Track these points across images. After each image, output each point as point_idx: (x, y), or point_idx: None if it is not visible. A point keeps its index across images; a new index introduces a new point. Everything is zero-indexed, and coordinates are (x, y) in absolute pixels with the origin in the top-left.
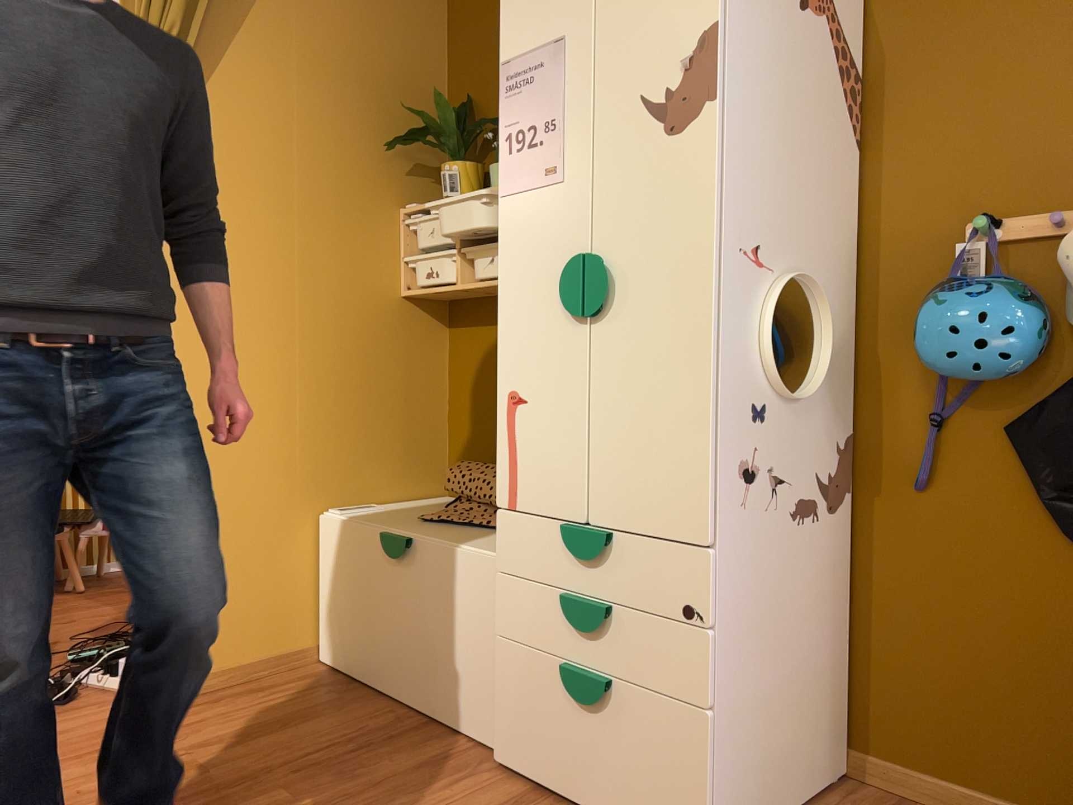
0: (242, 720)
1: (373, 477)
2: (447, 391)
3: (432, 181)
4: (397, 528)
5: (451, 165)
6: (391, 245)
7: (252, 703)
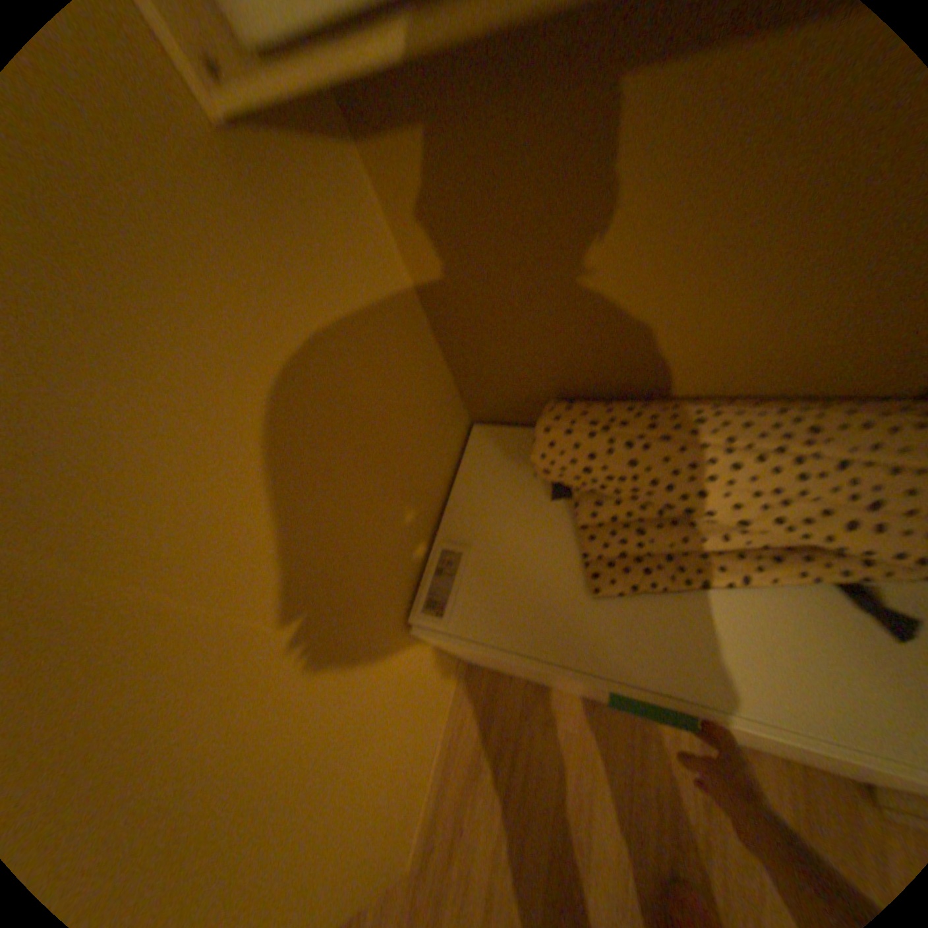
0: (525, 858)
1: (416, 509)
2: (413, 286)
3: None
4: (613, 663)
5: None
6: None
7: (500, 810)
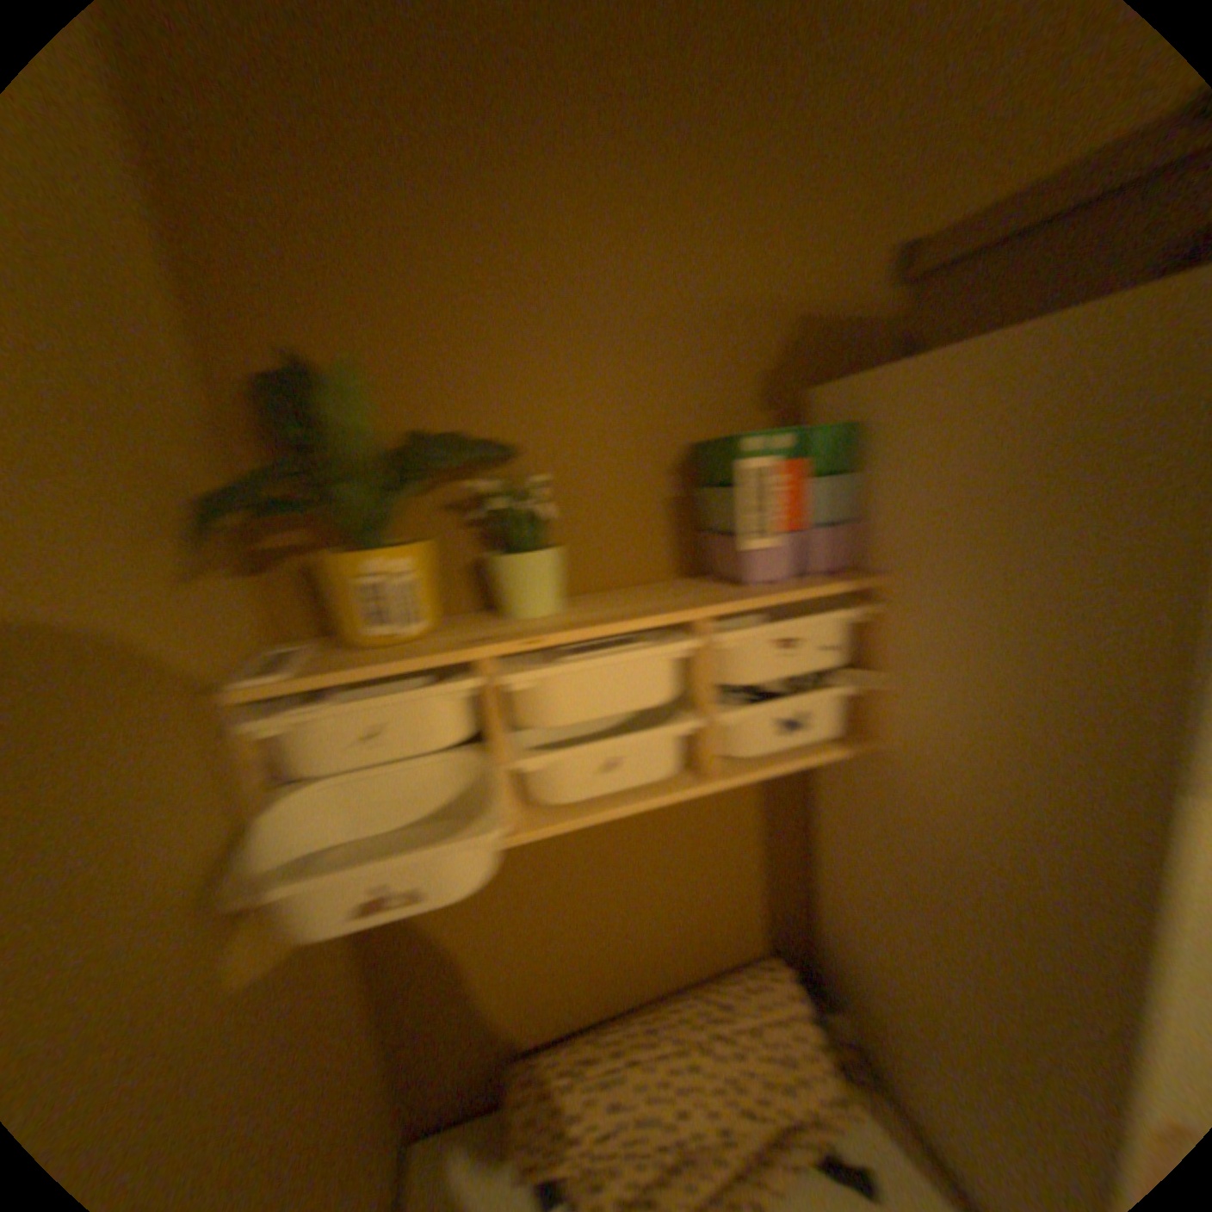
0: None
1: None
2: (361, 976)
3: (230, 570)
4: None
5: (377, 549)
6: (225, 807)
7: None
